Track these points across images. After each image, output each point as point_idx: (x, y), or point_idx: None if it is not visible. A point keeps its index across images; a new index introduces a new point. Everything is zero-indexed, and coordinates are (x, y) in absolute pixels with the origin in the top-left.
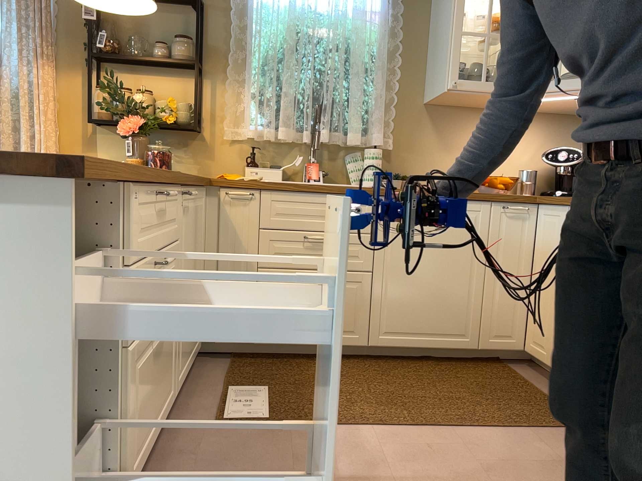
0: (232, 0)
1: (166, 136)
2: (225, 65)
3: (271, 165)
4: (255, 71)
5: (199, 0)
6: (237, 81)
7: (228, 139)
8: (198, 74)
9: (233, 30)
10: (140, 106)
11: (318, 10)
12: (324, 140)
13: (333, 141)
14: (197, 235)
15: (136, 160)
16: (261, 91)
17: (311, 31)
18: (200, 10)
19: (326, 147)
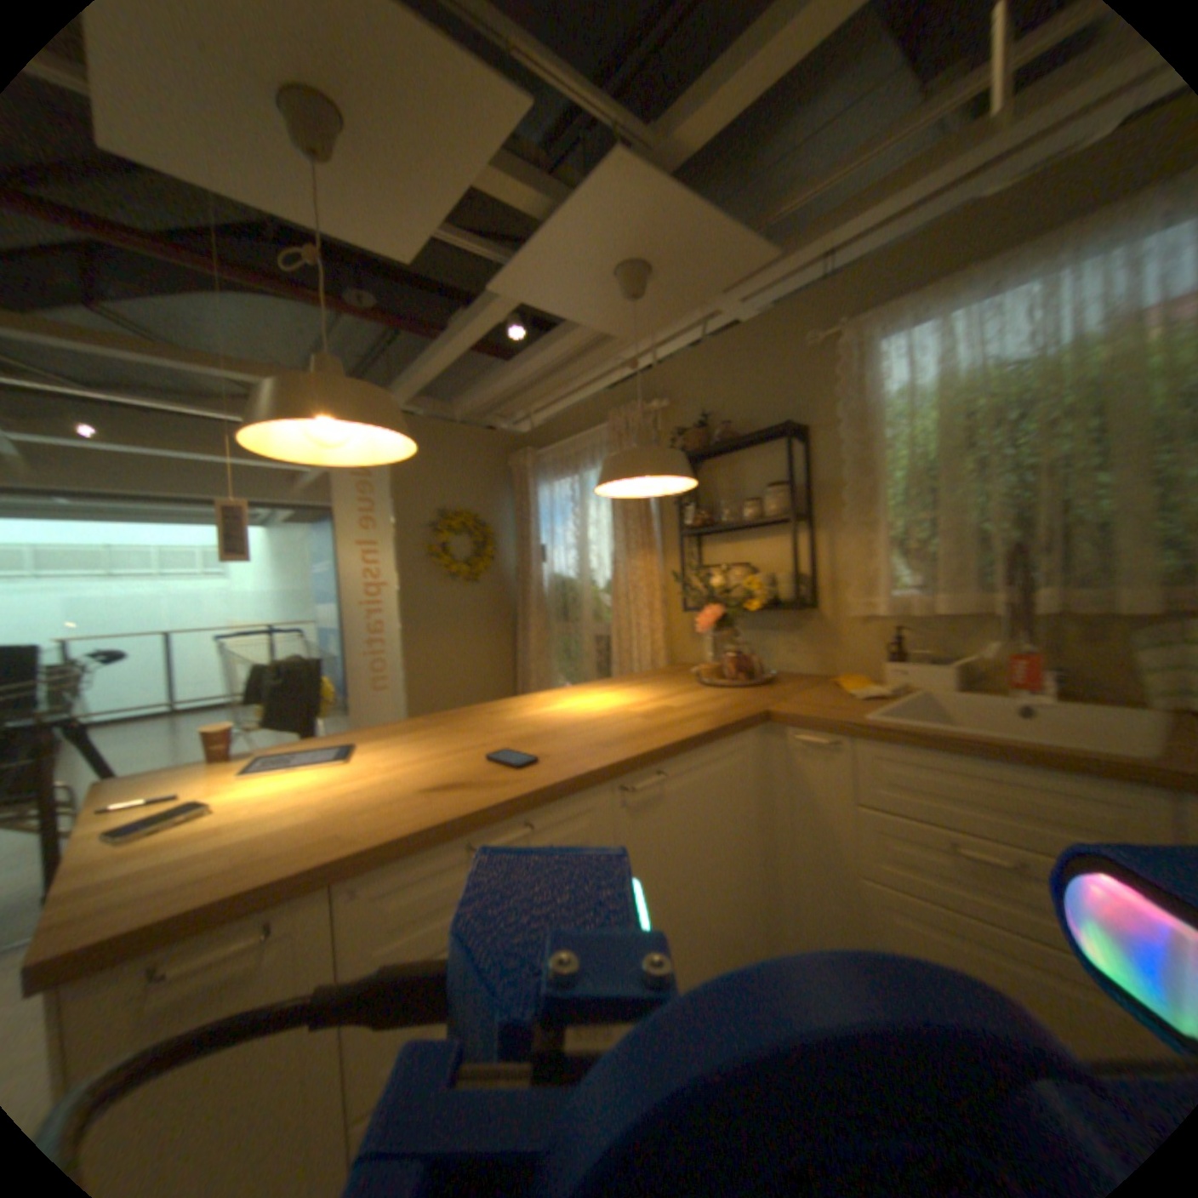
0: (842, 406)
1: (776, 617)
2: (848, 502)
3: (938, 660)
4: (891, 504)
5: (790, 427)
6: (867, 524)
7: (860, 616)
8: (797, 530)
9: (852, 447)
10: (725, 589)
11: (1018, 355)
12: (1052, 611)
13: (1082, 611)
14: (732, 814)
15: (717, 663)
16: (910, 532)
17: (1000, 402)
18: (792, 440)
19: (1073, 617)
